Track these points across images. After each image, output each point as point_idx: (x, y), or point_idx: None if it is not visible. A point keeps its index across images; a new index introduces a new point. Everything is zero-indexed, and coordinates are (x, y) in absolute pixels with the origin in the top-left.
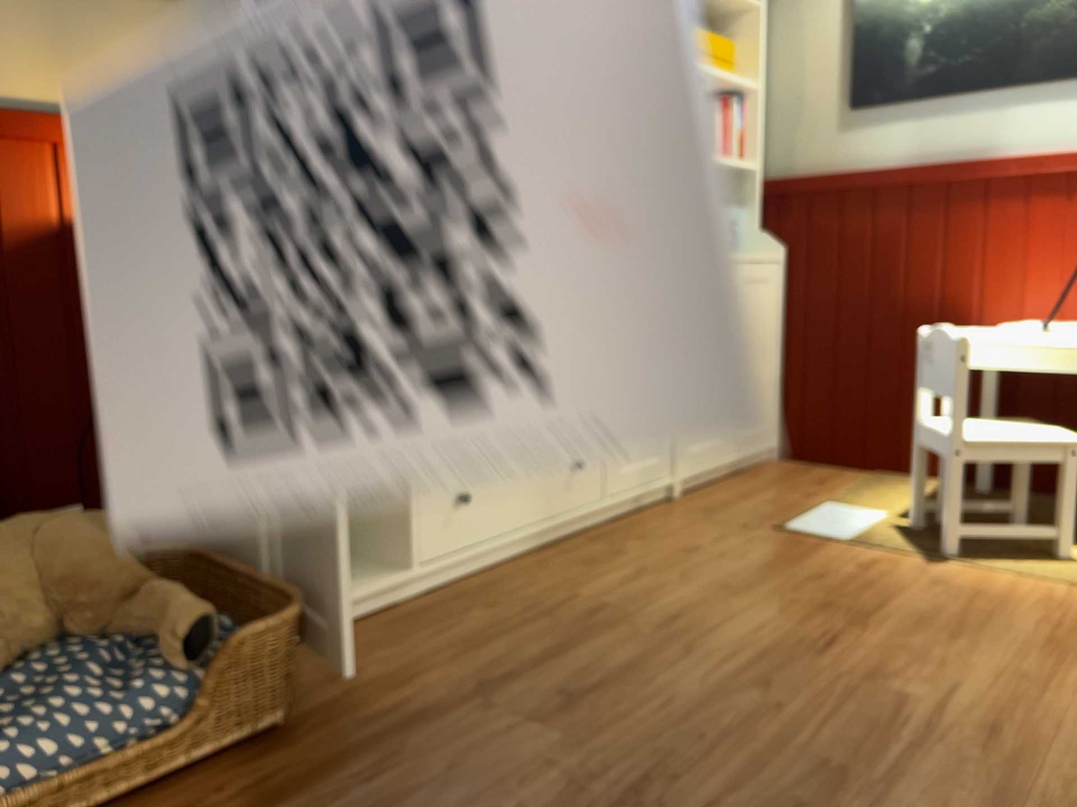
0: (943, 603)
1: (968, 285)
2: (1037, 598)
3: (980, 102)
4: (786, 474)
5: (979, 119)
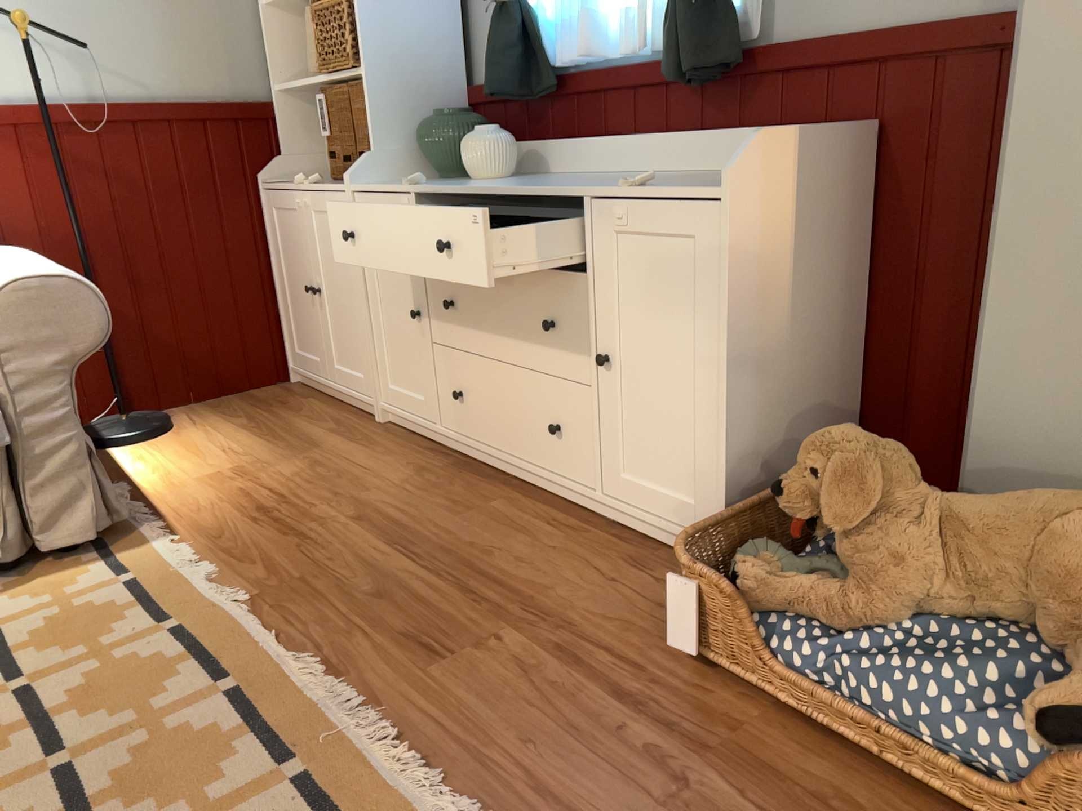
0: None
1: None
2: None
3: None
4: None
5: None
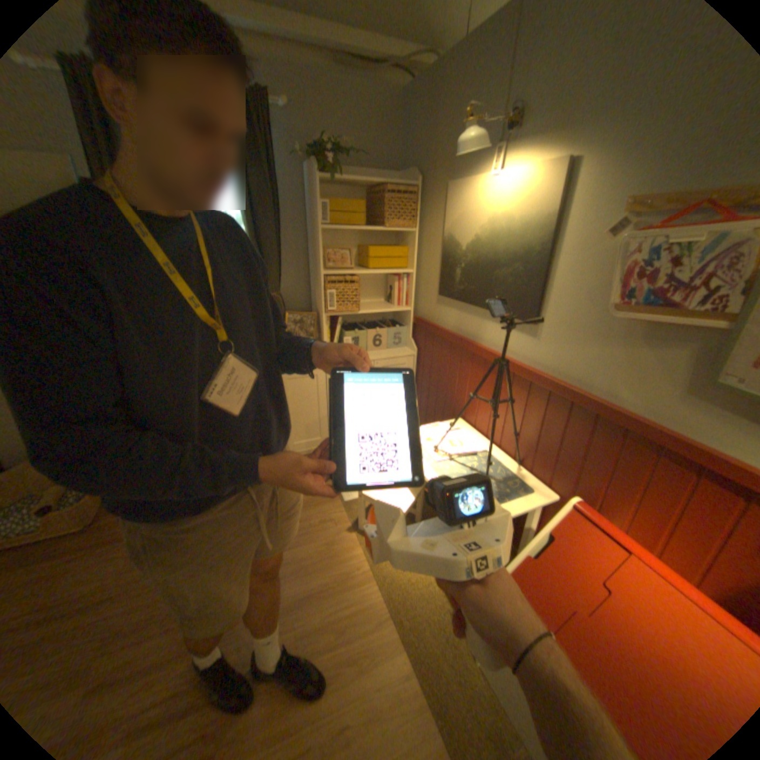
0: (310, 557)
1: (462, 399)
2: (346, 570)
3: (476, 312)
4: None
5: (475, 321)
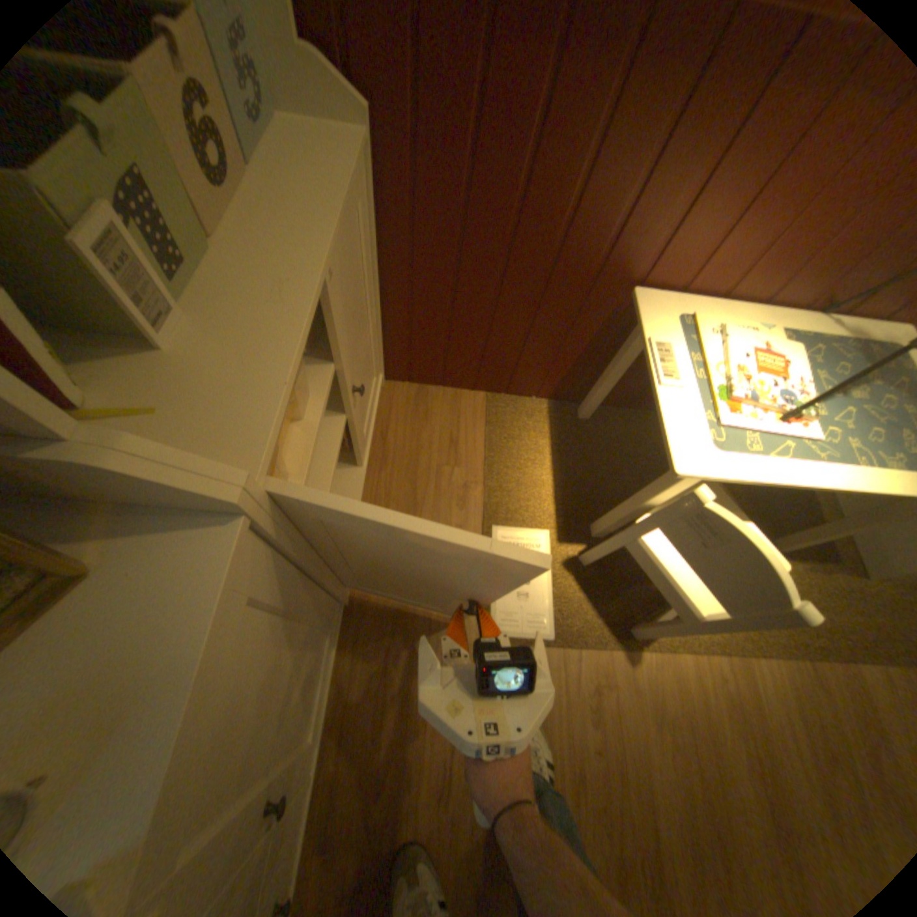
0: (682, 777)
1: (658, 229)
2: (721, 703)
3: None
4: (412, 434)
5: None
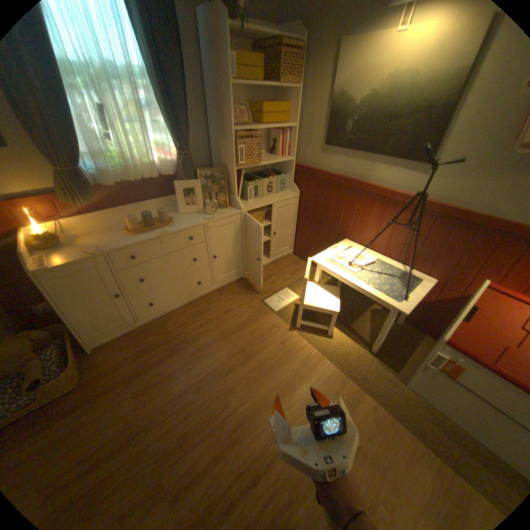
0: (275, 355)
1: (348, 225)
2: (303, 356)
3: (366, 157)
4: (288, 265)
5: (365, 164)
